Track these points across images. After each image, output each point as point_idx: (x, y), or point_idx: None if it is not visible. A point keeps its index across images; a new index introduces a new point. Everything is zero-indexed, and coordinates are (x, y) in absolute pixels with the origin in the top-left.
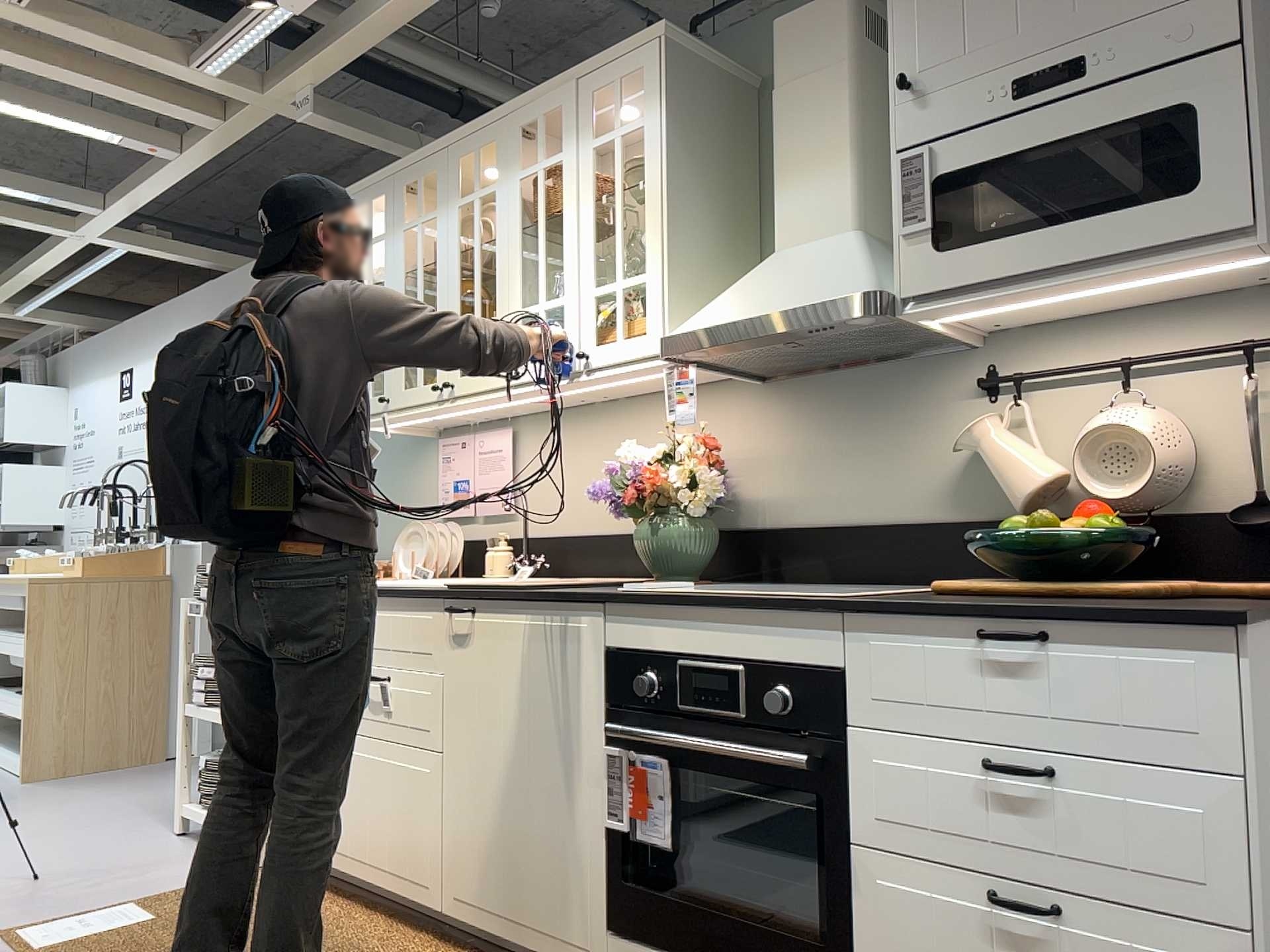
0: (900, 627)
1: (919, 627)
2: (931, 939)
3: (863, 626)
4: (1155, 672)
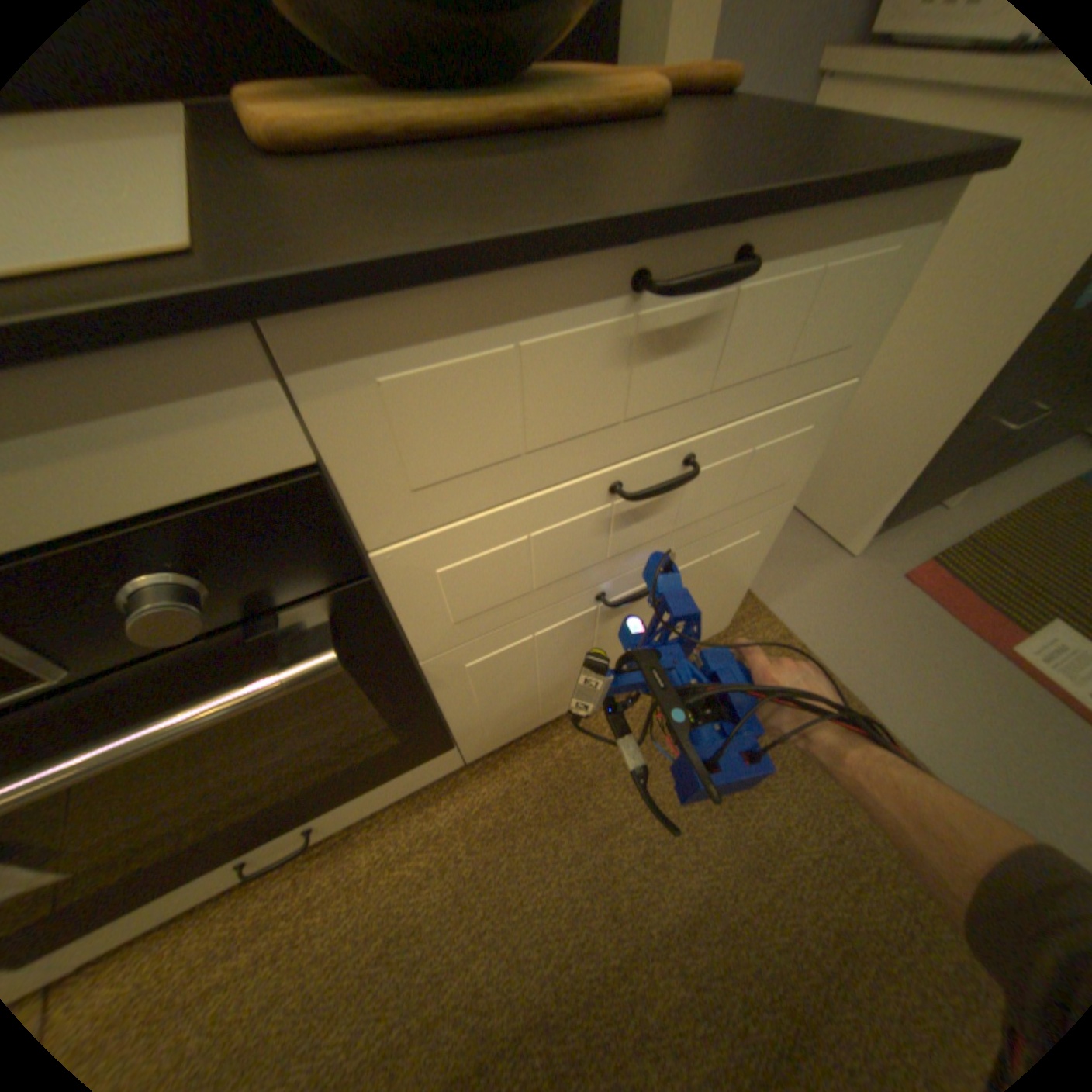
0: (445, 307)
1: (497, 294)
2: (529, 658)
3: (330, 333)
4: (849, 272)
